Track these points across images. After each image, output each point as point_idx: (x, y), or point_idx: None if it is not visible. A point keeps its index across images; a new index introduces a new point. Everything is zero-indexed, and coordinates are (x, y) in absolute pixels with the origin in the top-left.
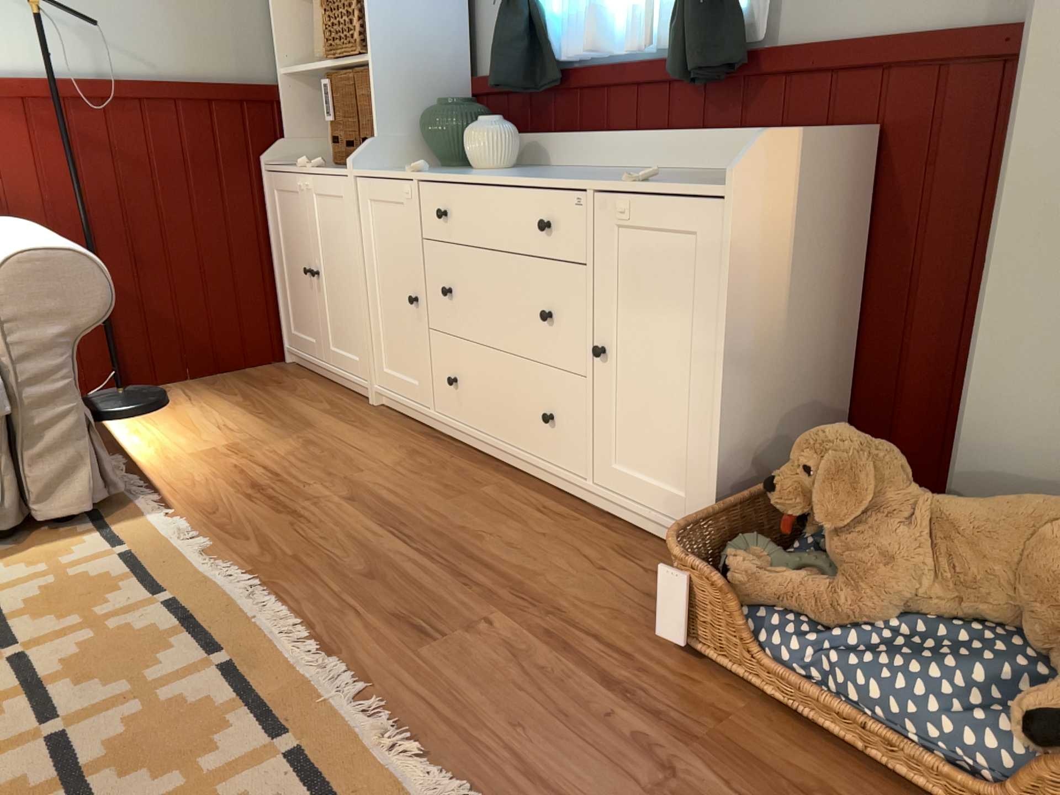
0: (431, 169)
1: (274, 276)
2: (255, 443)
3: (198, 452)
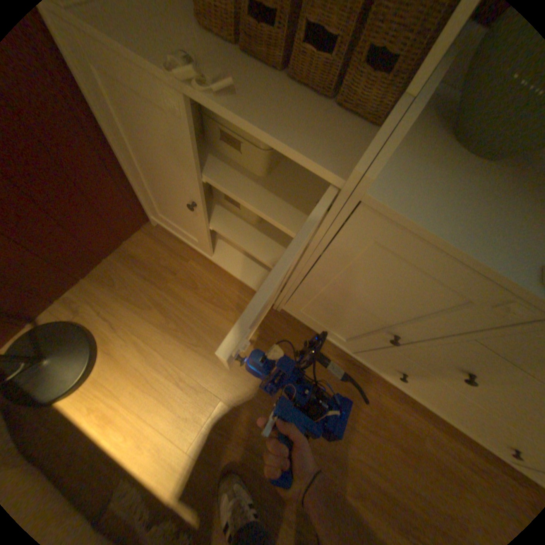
0: (471, 162)
1: (120, 163)
2: (230, 409)
3: (193, 445)
